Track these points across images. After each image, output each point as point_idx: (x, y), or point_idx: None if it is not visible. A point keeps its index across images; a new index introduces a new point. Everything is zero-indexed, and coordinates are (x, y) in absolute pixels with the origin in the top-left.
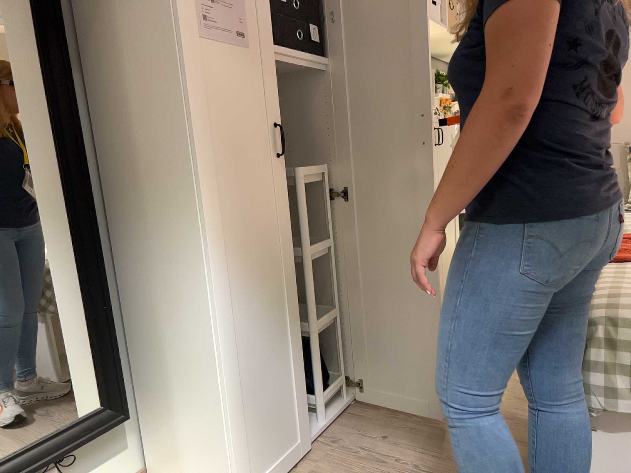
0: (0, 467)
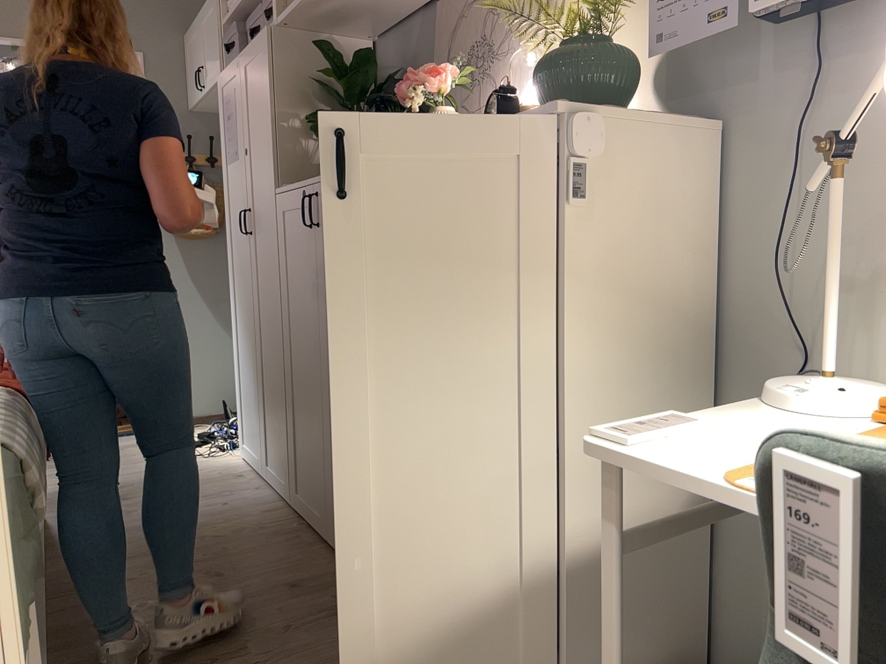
0: None
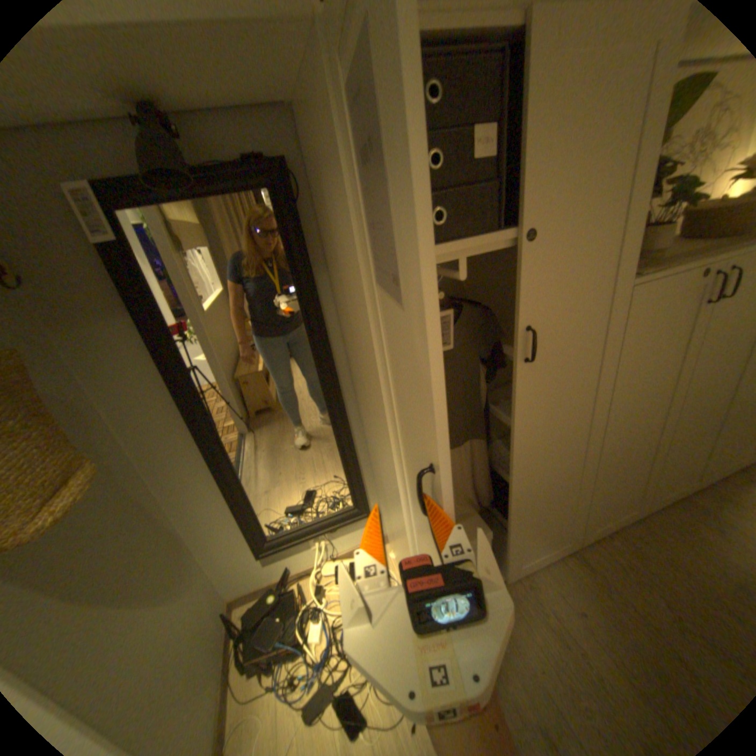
0: (296, 532)
